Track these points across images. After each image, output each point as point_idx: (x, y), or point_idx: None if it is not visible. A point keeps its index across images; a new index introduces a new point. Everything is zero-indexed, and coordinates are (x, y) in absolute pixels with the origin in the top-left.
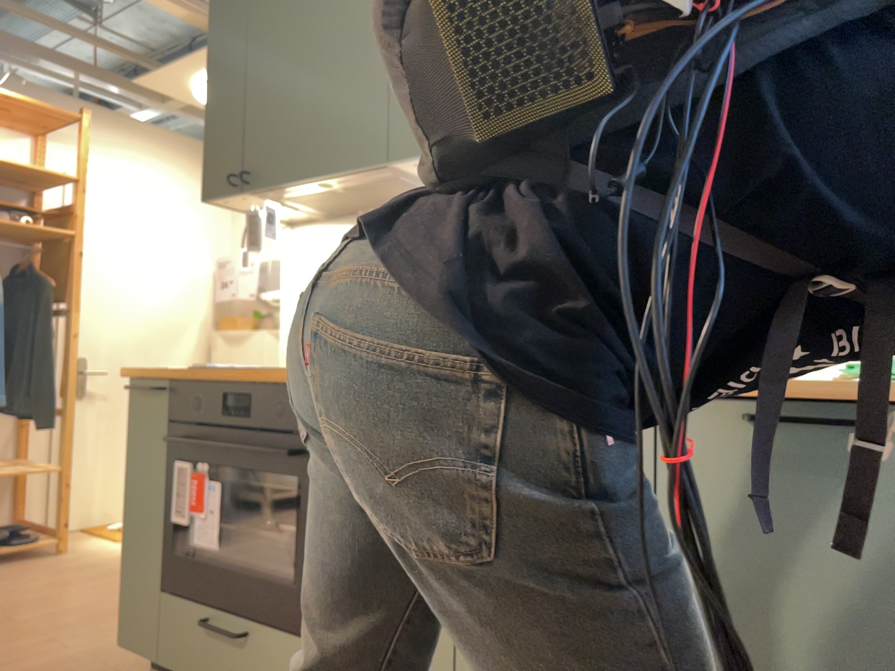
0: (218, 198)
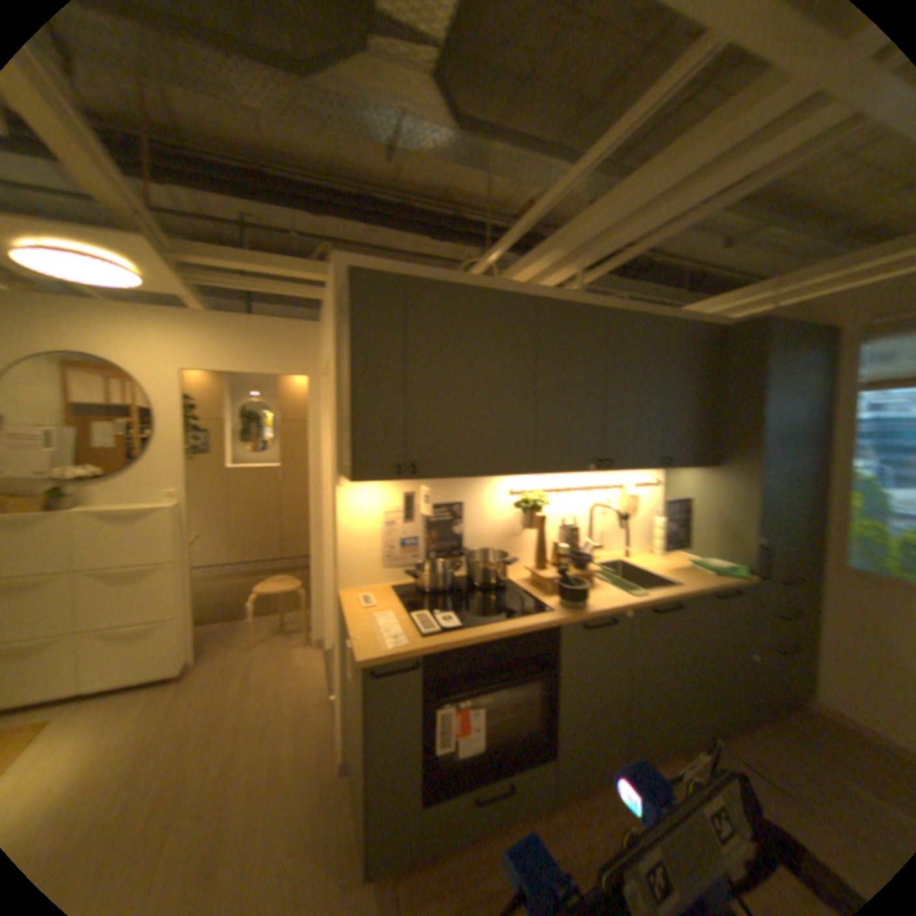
0: (366, 479)
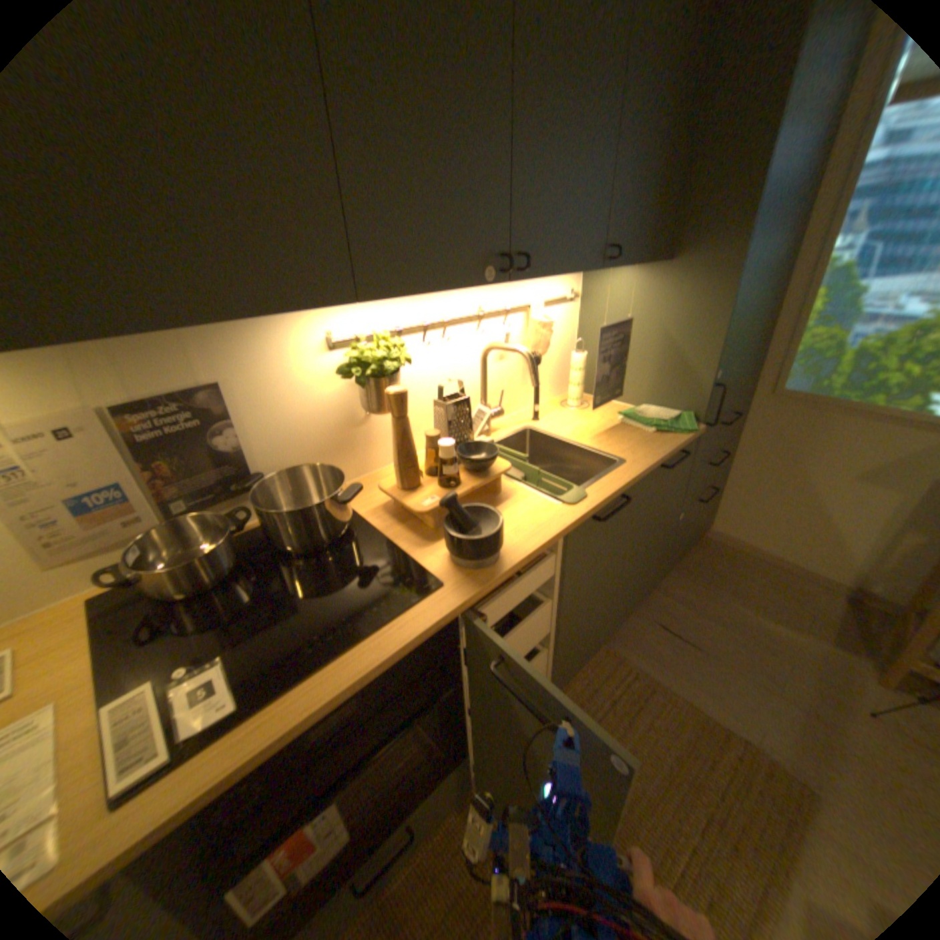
0: None
